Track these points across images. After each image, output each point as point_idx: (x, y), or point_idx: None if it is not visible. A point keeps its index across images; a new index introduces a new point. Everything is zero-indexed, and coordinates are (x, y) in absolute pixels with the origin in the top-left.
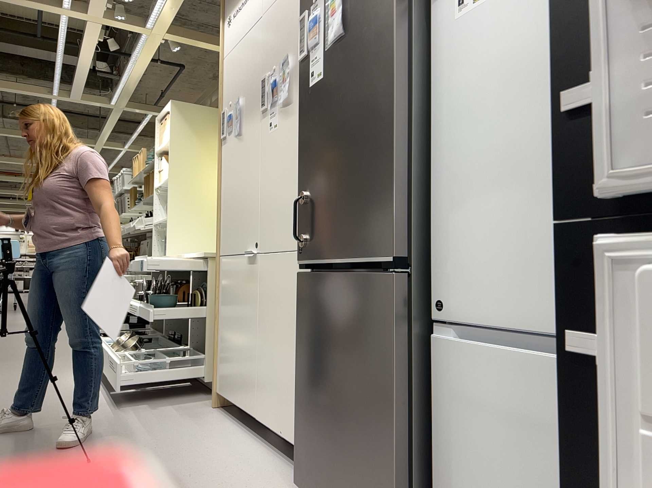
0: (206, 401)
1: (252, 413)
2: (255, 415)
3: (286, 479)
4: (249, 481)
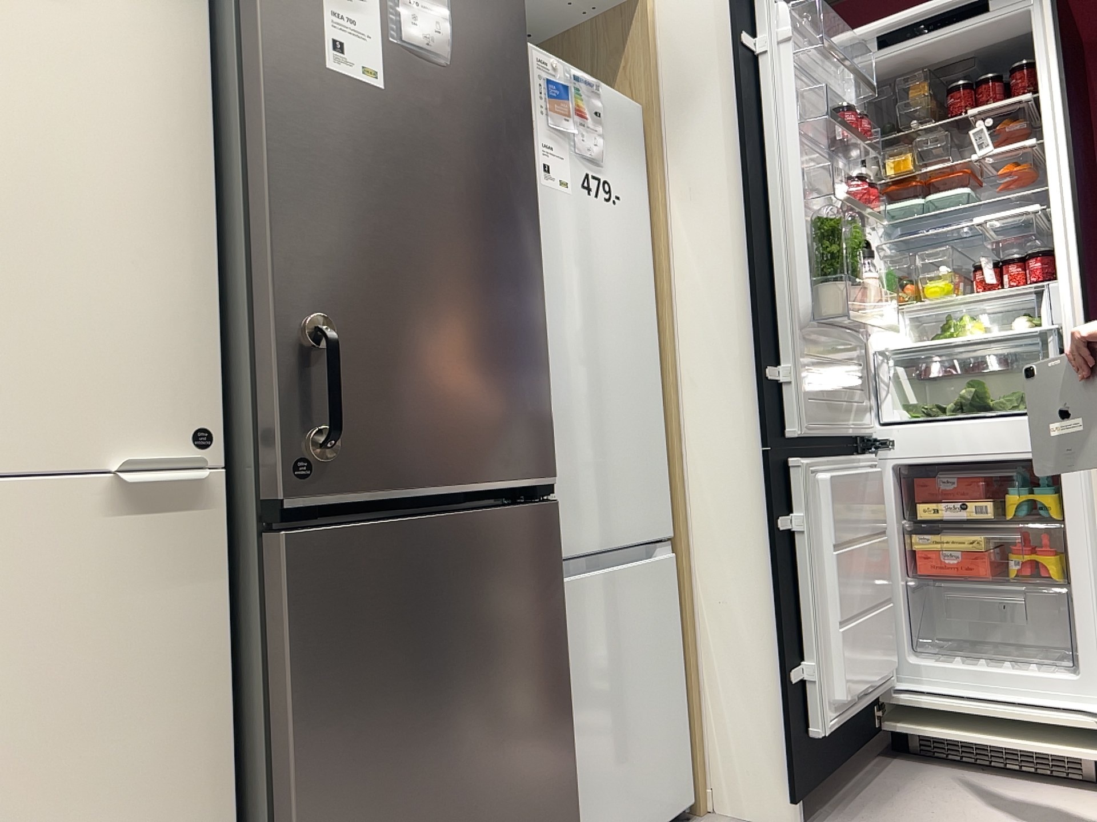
0: None
1: None
2: None
3: None
4: None
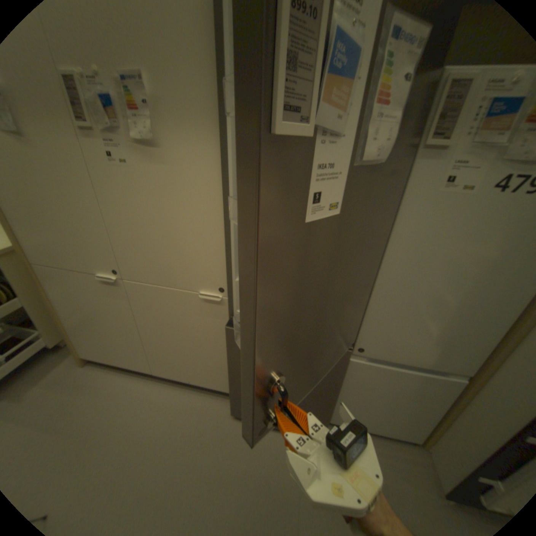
0: (64, 362)
1: (145, 371)
2: (151, 372)
3: (211, 406)
4: (195, 425)
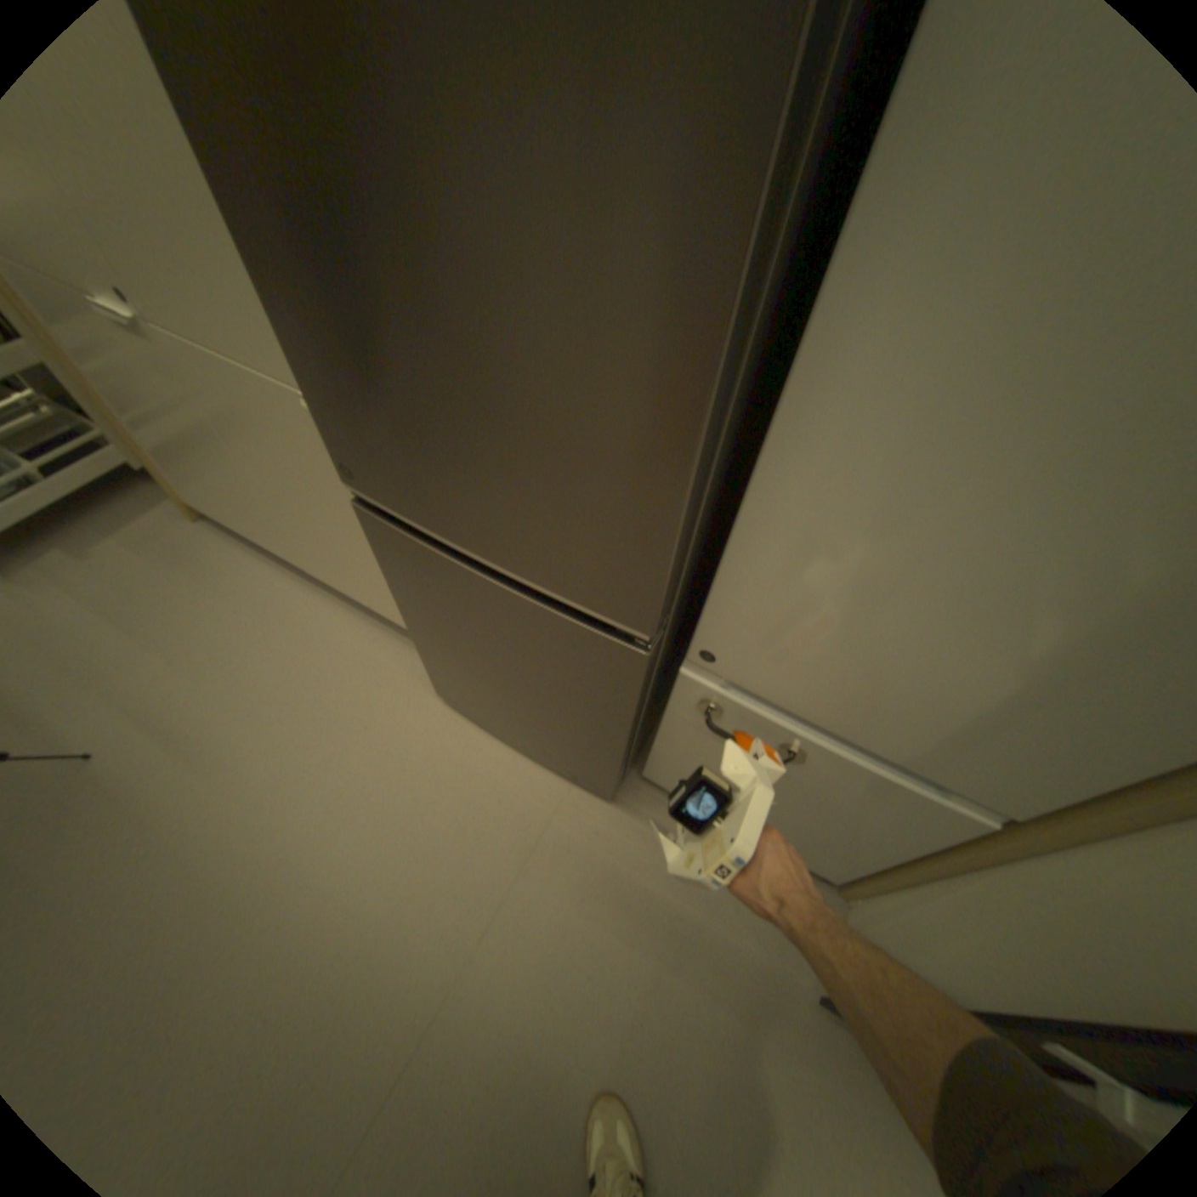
0: (167, 504)
1: (293, 560)
2: (304, 566)
3: (411, 664)
4: (367, 690)
